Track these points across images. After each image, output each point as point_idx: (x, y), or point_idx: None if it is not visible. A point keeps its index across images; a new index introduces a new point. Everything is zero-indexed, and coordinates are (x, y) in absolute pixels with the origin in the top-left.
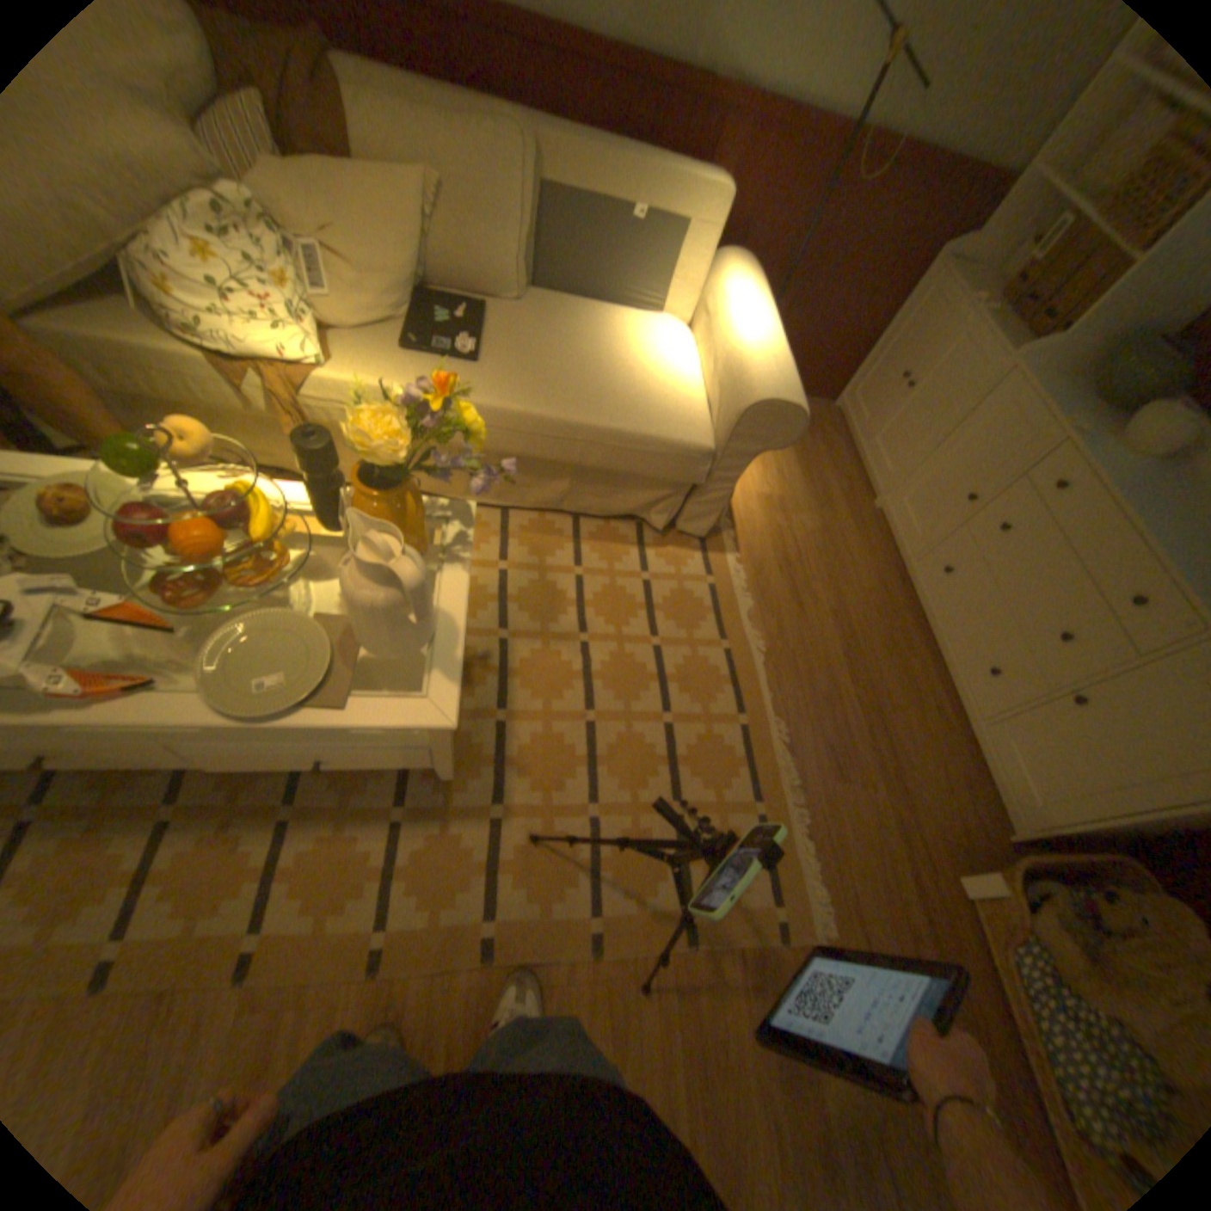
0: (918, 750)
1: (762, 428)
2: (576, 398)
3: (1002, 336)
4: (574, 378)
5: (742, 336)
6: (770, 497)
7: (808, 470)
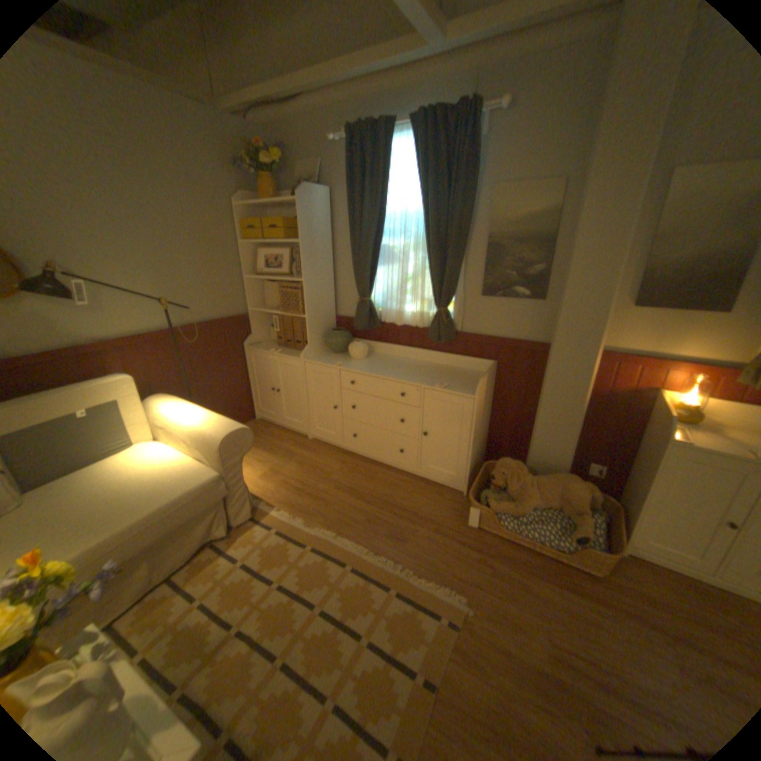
0: (412, 501)
1: (232, 447)
2: (114, 516)
3: (290, 356)
4: (102, 508)
5: (188, 423)
6: (264, 473)
7: (270, 449)
